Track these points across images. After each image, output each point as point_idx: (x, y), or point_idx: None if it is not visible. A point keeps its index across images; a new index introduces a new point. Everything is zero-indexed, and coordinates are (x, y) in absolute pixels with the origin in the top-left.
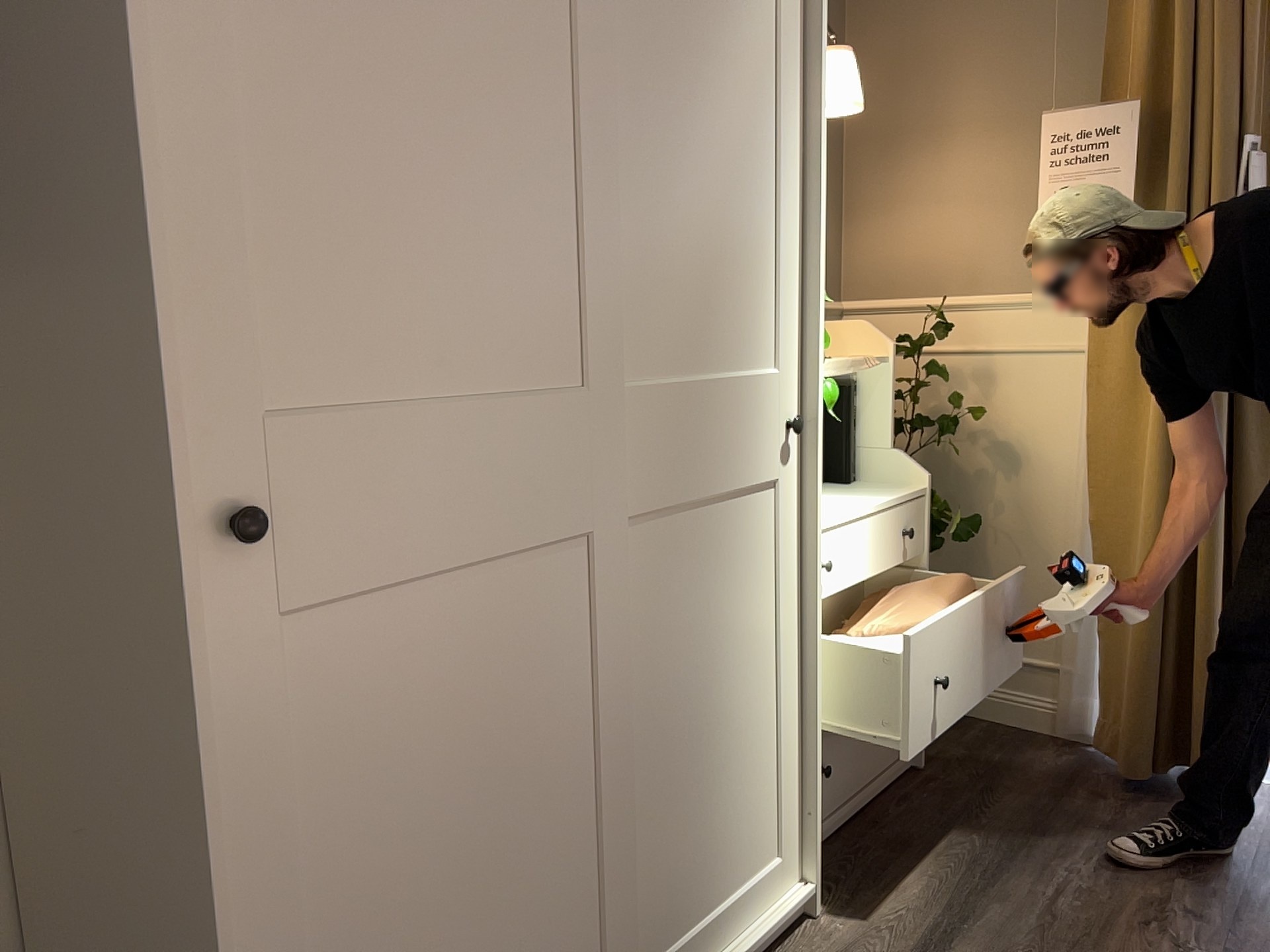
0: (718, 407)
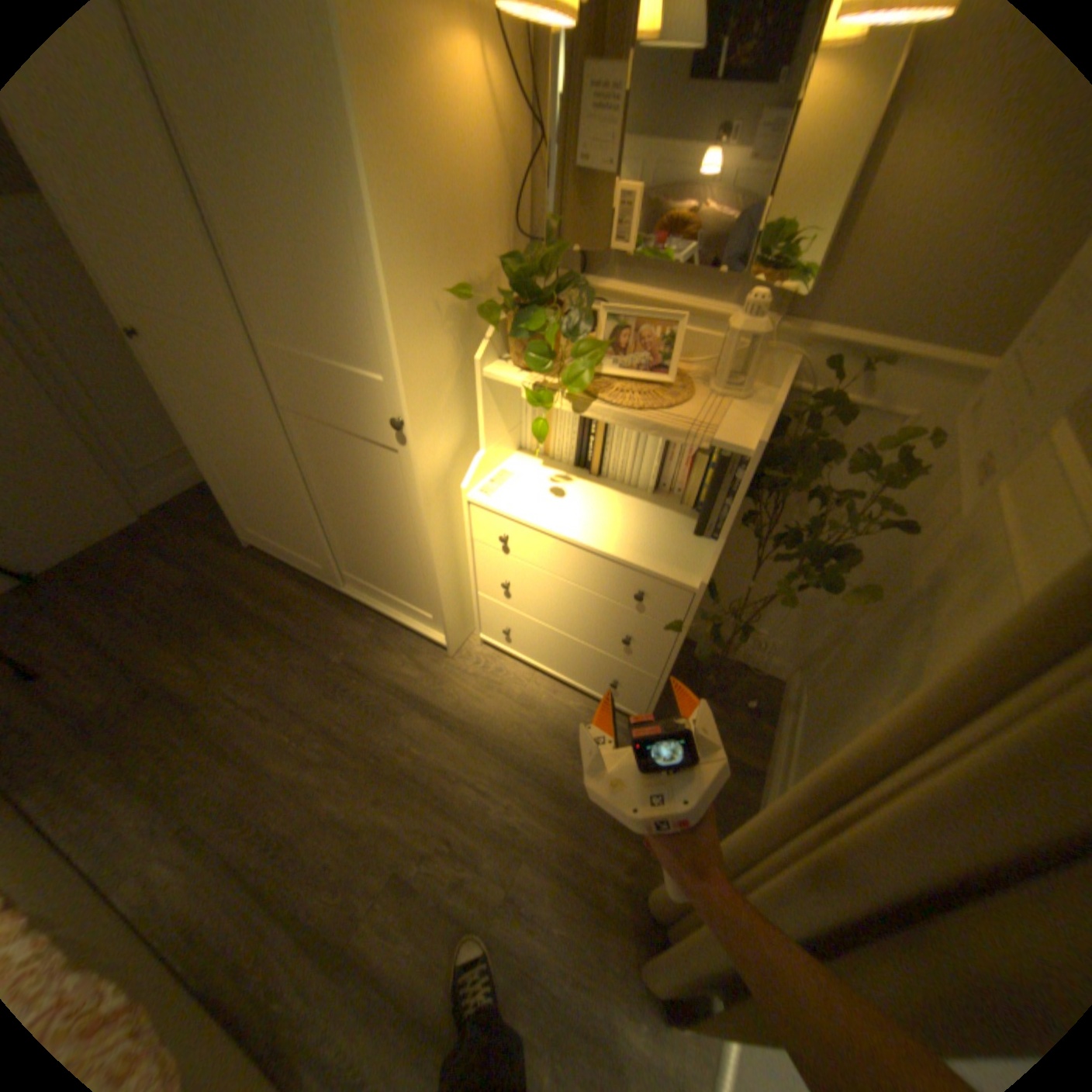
0: (331, 378)
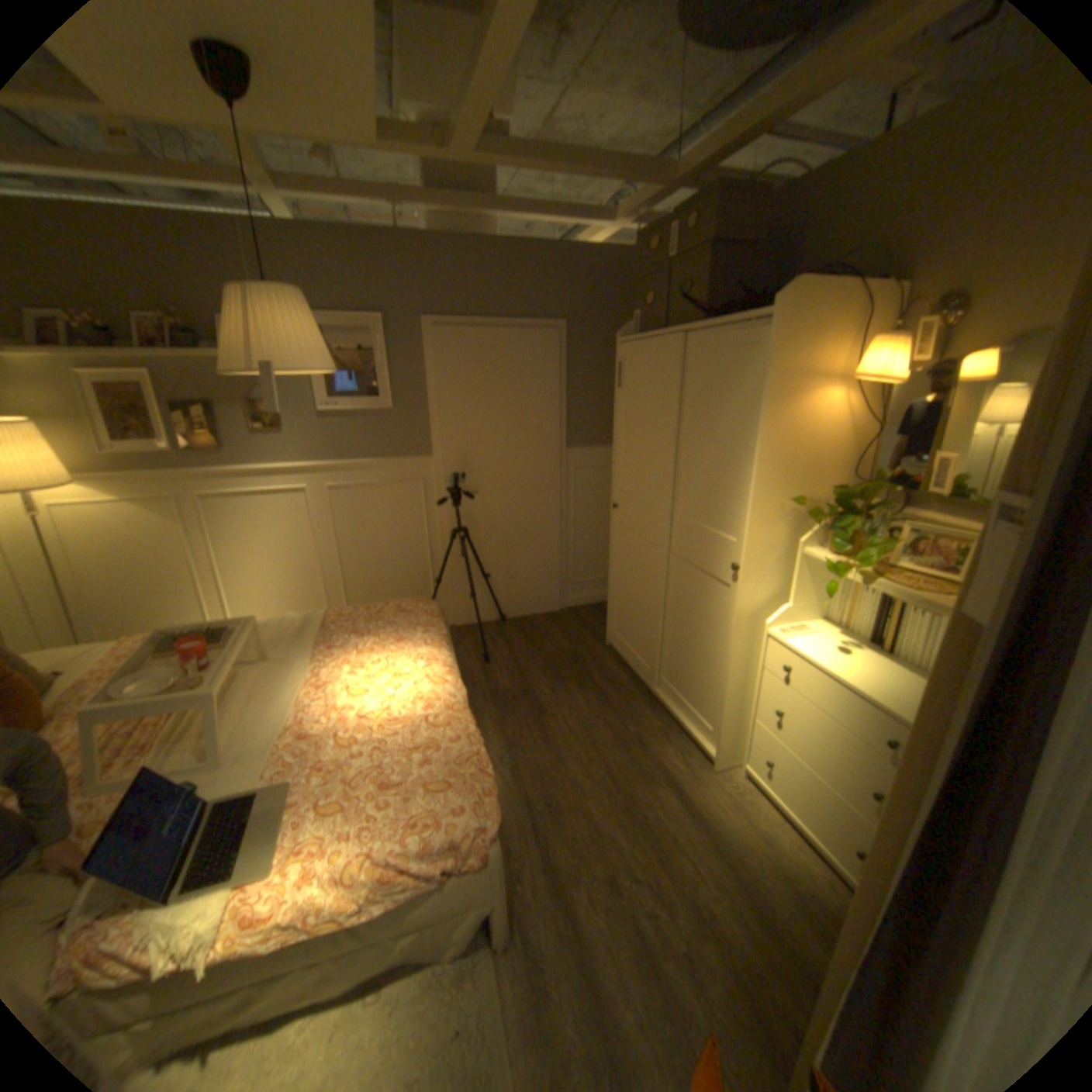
0: (706, 538)
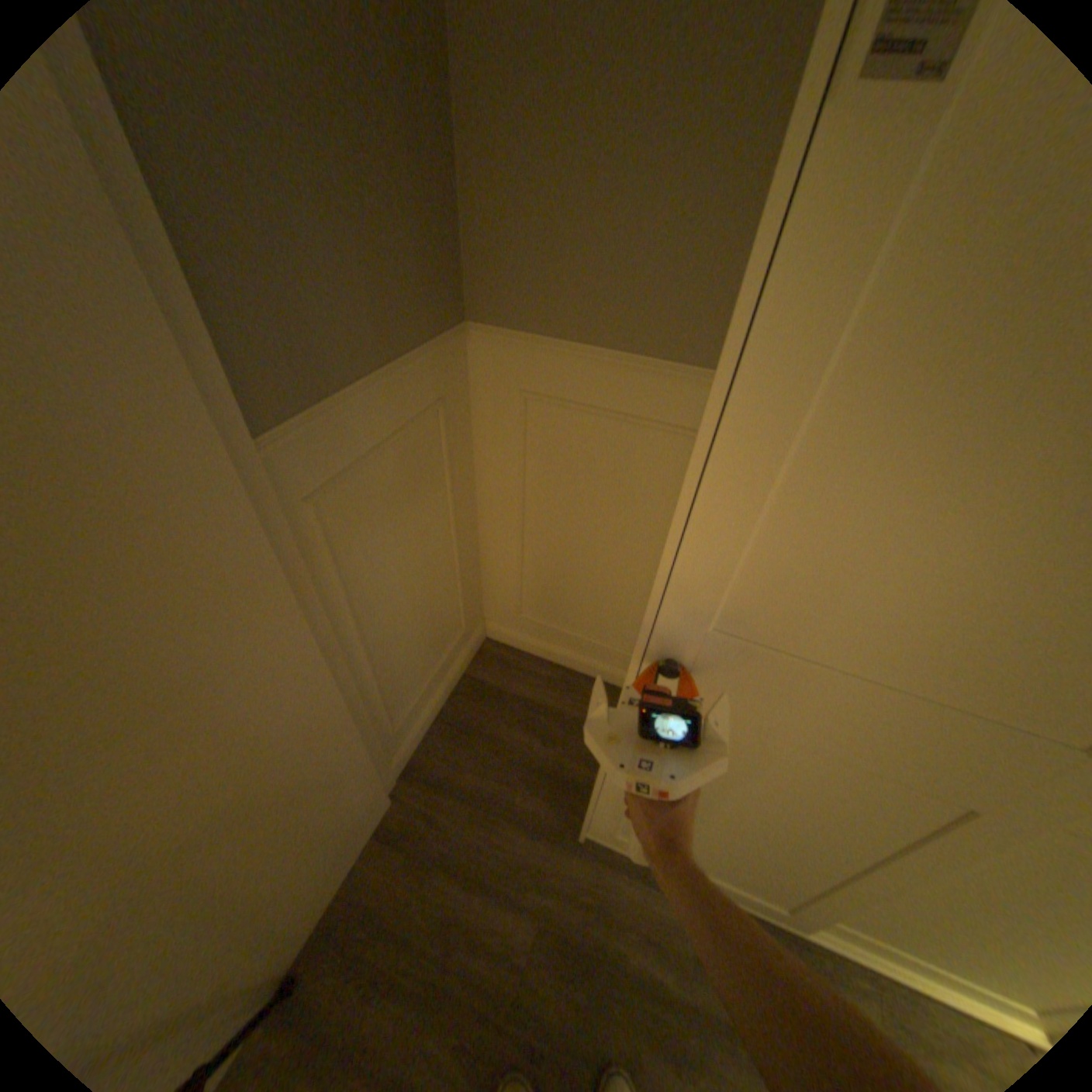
0: None
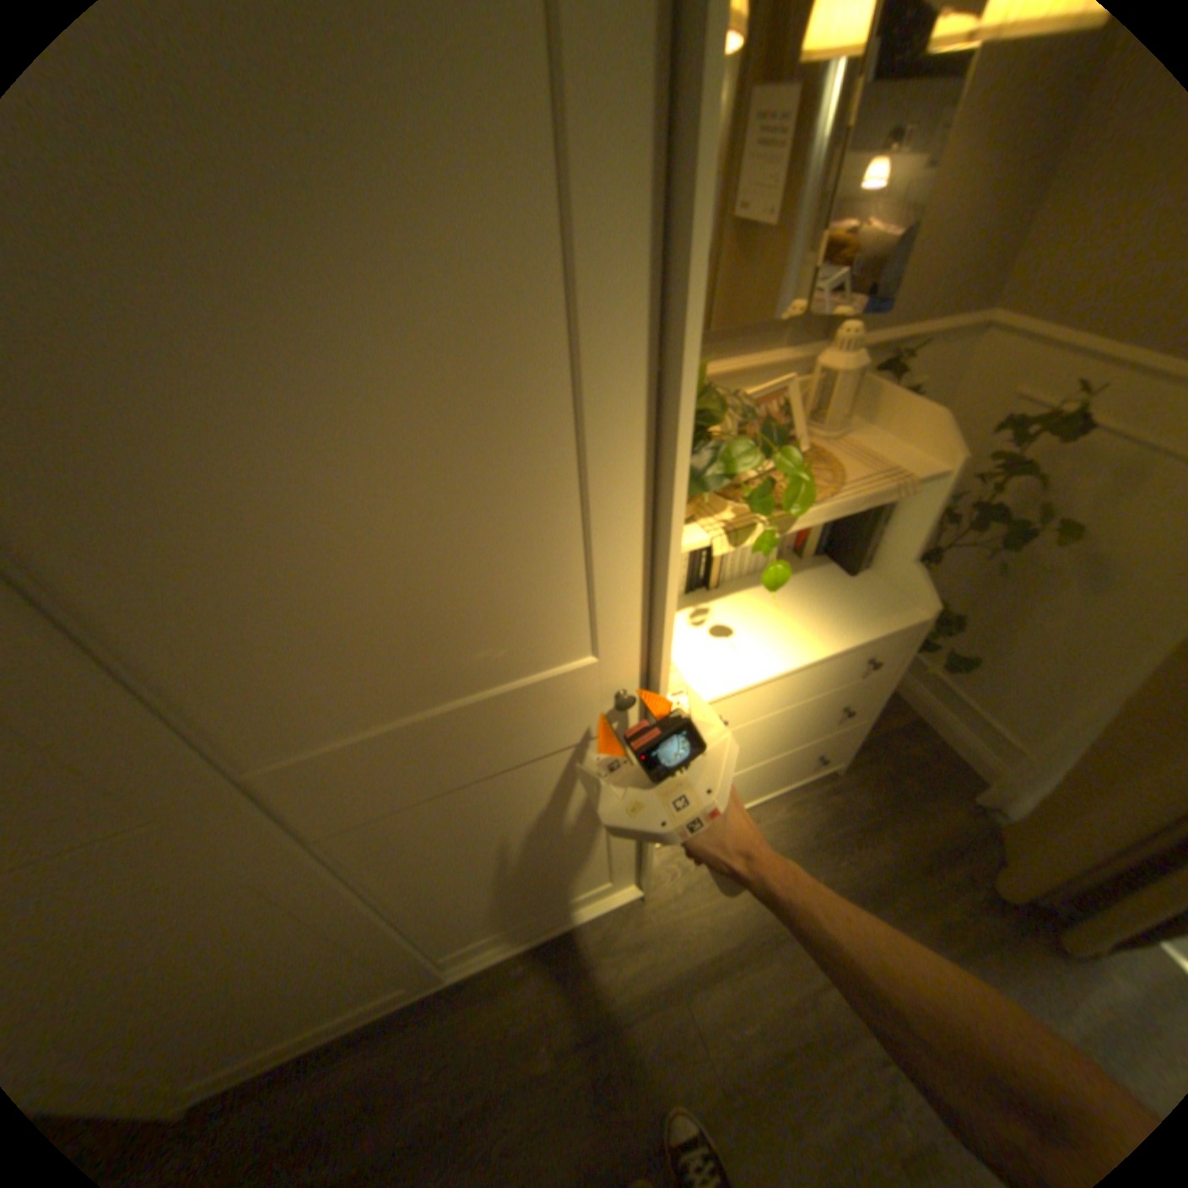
0: (470, 724)
